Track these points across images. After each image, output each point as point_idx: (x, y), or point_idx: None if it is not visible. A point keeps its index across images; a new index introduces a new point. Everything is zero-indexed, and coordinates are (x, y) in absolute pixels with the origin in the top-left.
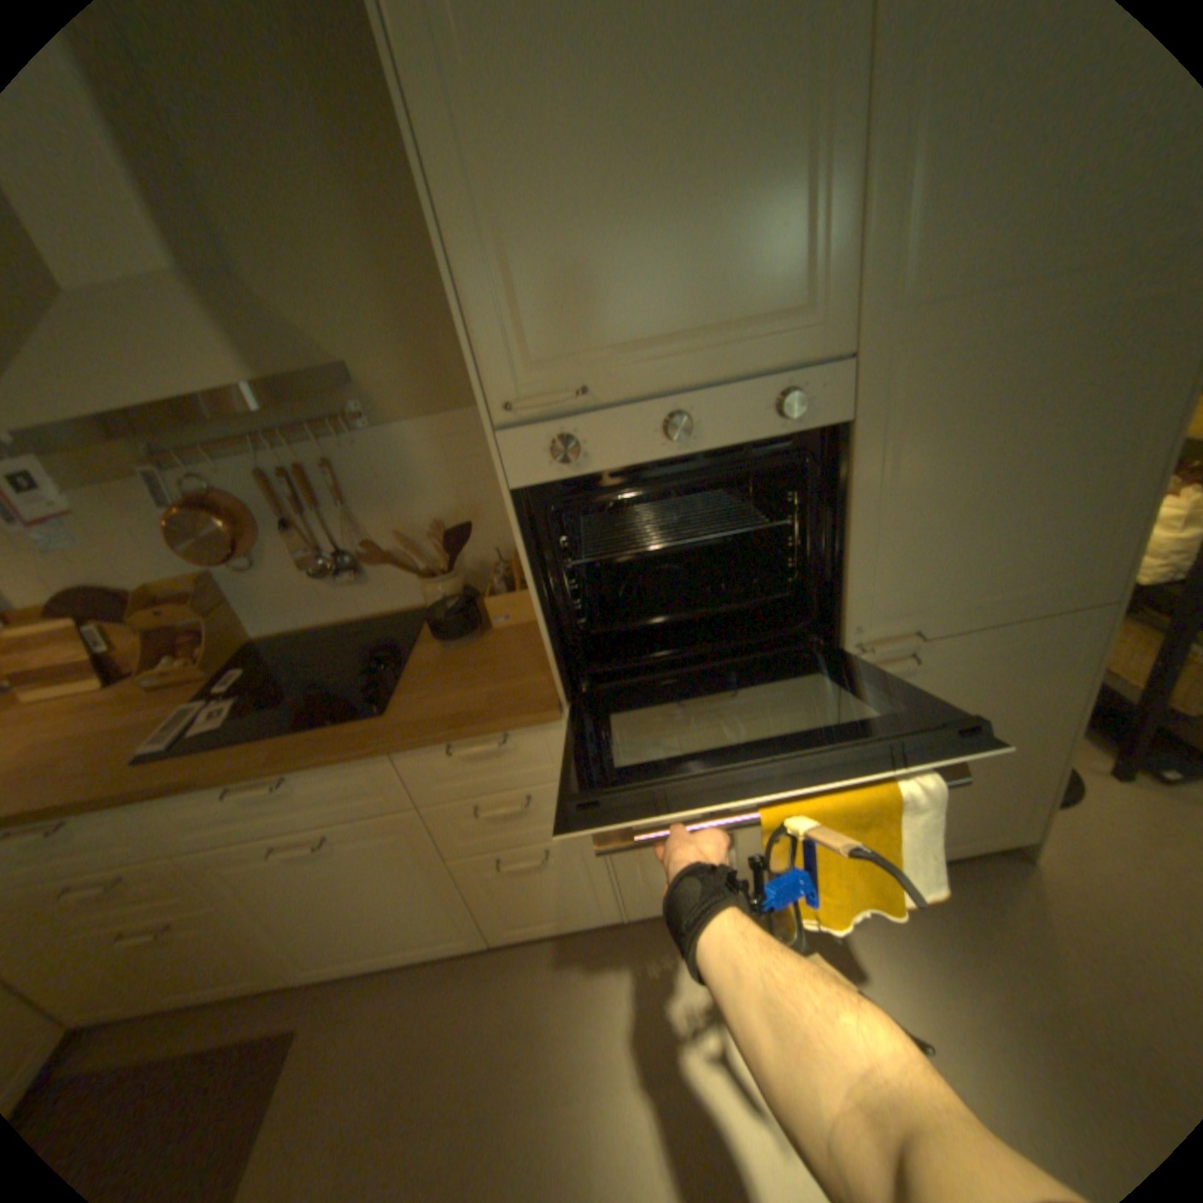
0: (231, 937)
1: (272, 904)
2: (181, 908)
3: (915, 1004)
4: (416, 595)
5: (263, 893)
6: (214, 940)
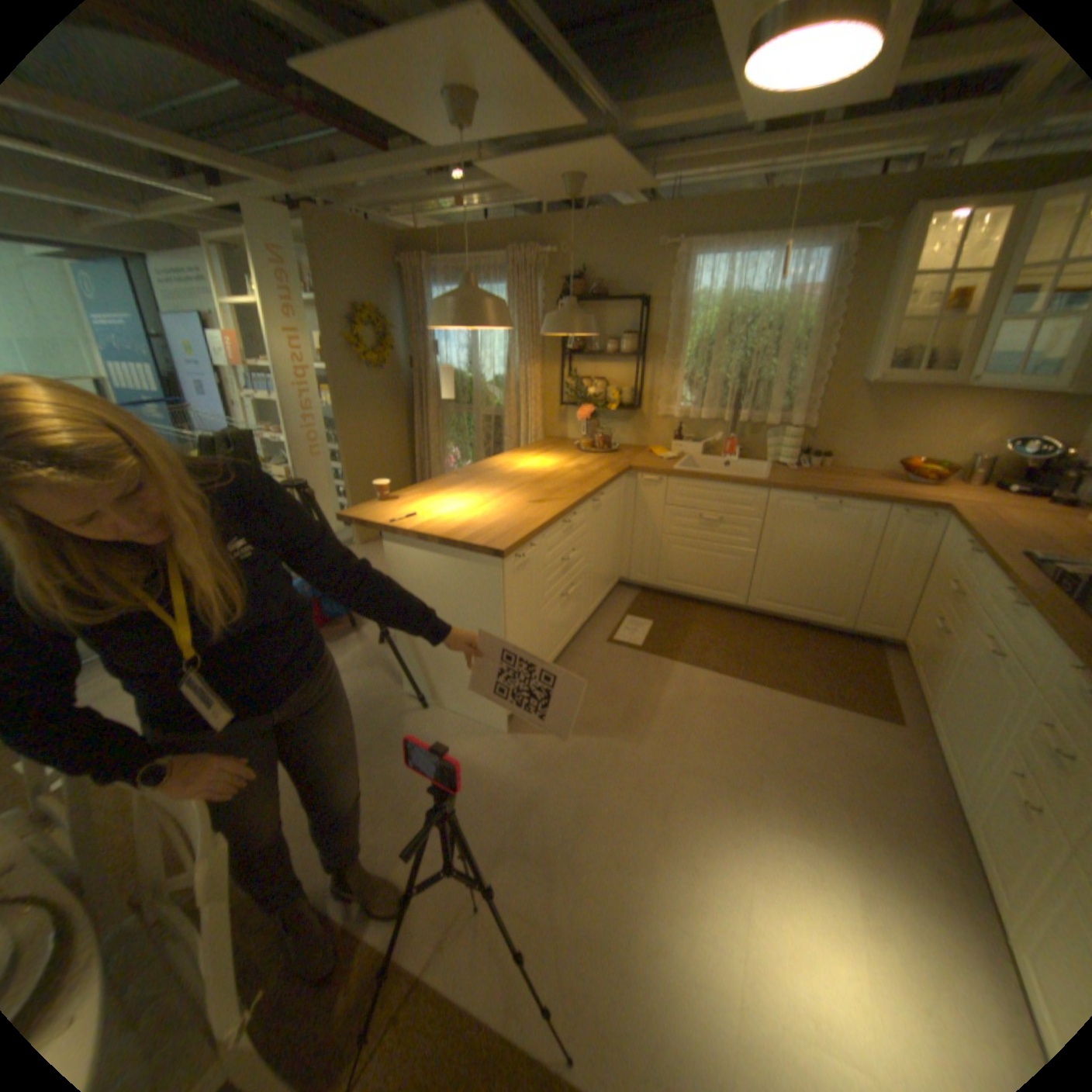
0: (950, 665)
1: (968, 667)
2: (958, 630)
3: None
4: None
5: (972, 657)
6: (947, 659)
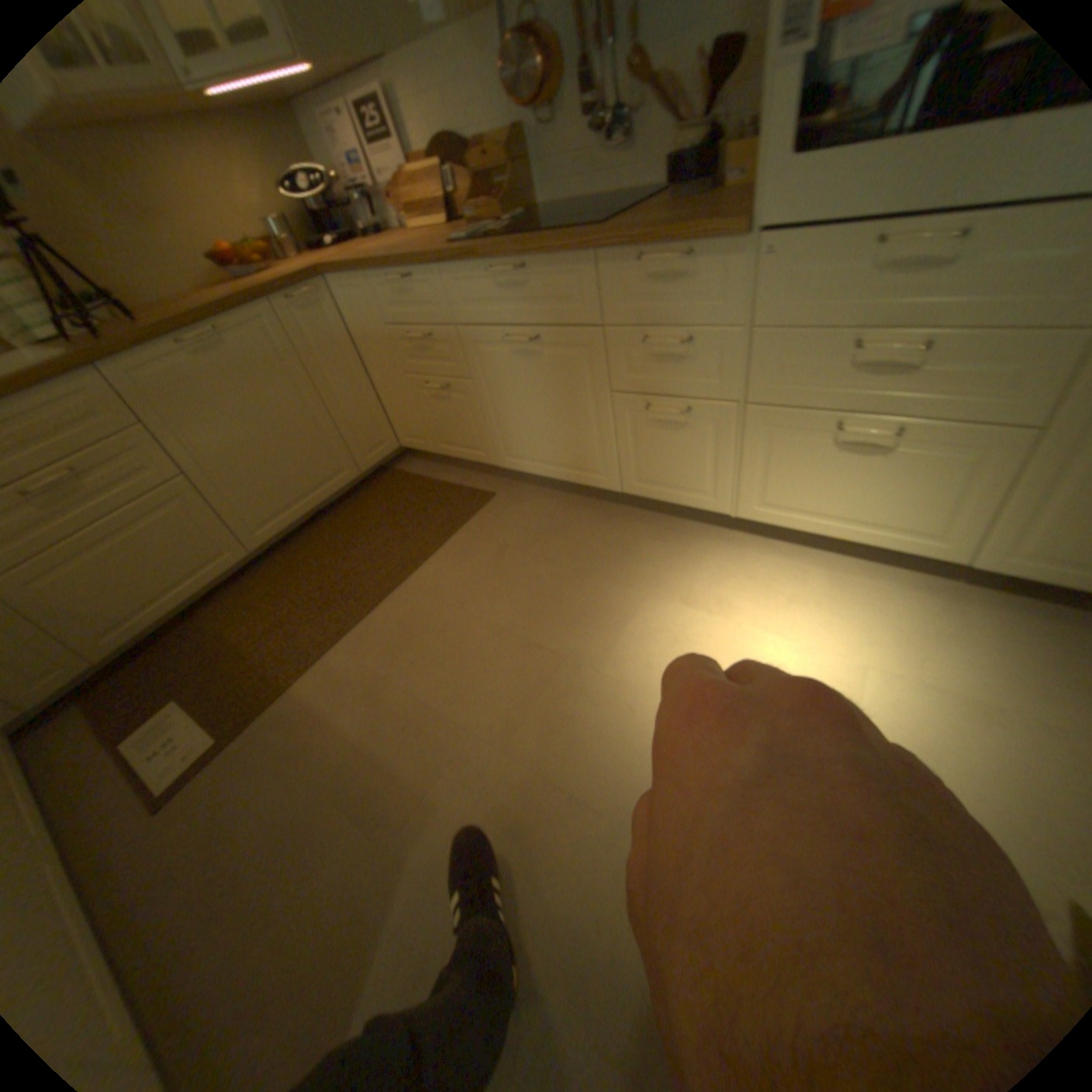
0: (476, 408)
1: (500, 387)
2: (455, 370)
3: (993, 683)
4: (670, 167)
5: (496, 374)
6: (467, 406)
